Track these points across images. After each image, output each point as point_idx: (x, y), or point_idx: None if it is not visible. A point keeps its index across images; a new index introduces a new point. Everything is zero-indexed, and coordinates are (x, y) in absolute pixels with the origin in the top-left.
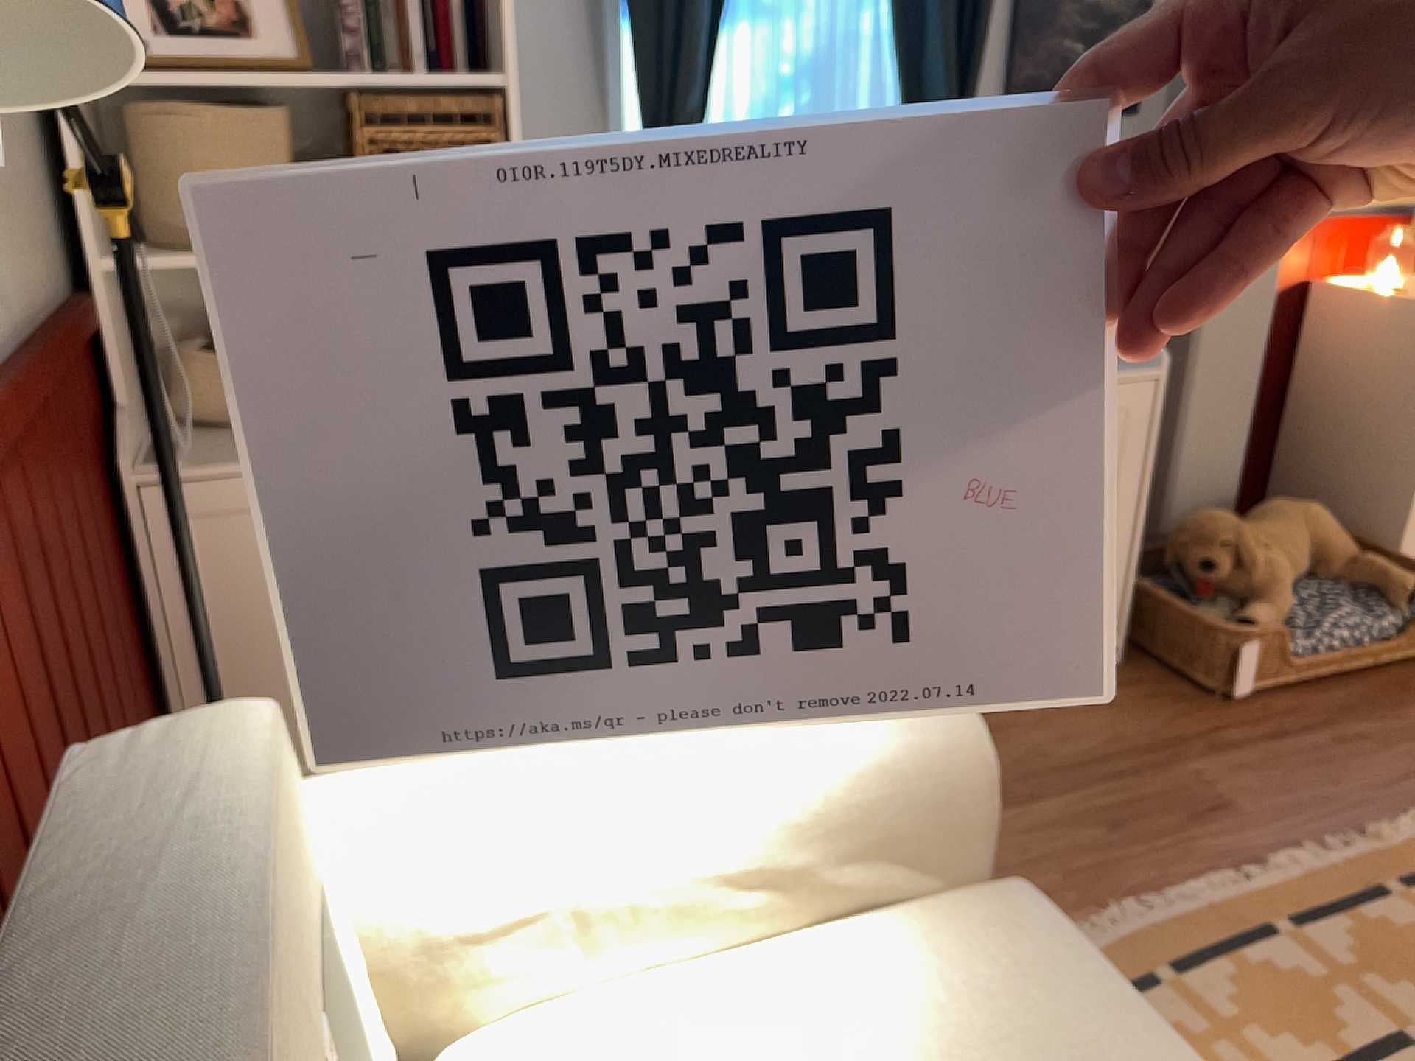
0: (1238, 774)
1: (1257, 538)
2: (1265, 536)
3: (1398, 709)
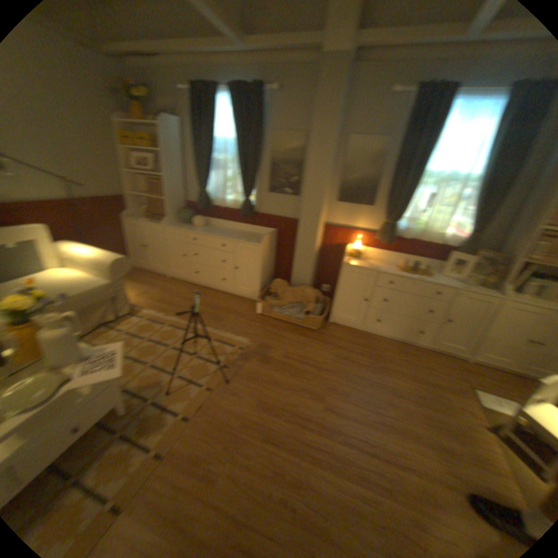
0: (235, 319)
1: (285, 288)
2: (292, 290)
3: (284, 330)
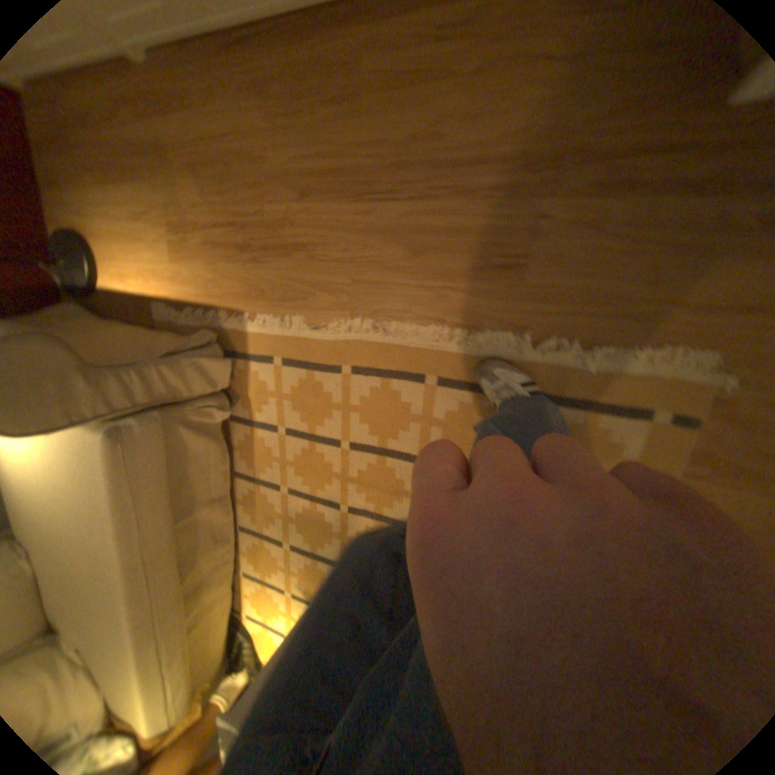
0: (581, 227)
1: None
2: None
3: None
